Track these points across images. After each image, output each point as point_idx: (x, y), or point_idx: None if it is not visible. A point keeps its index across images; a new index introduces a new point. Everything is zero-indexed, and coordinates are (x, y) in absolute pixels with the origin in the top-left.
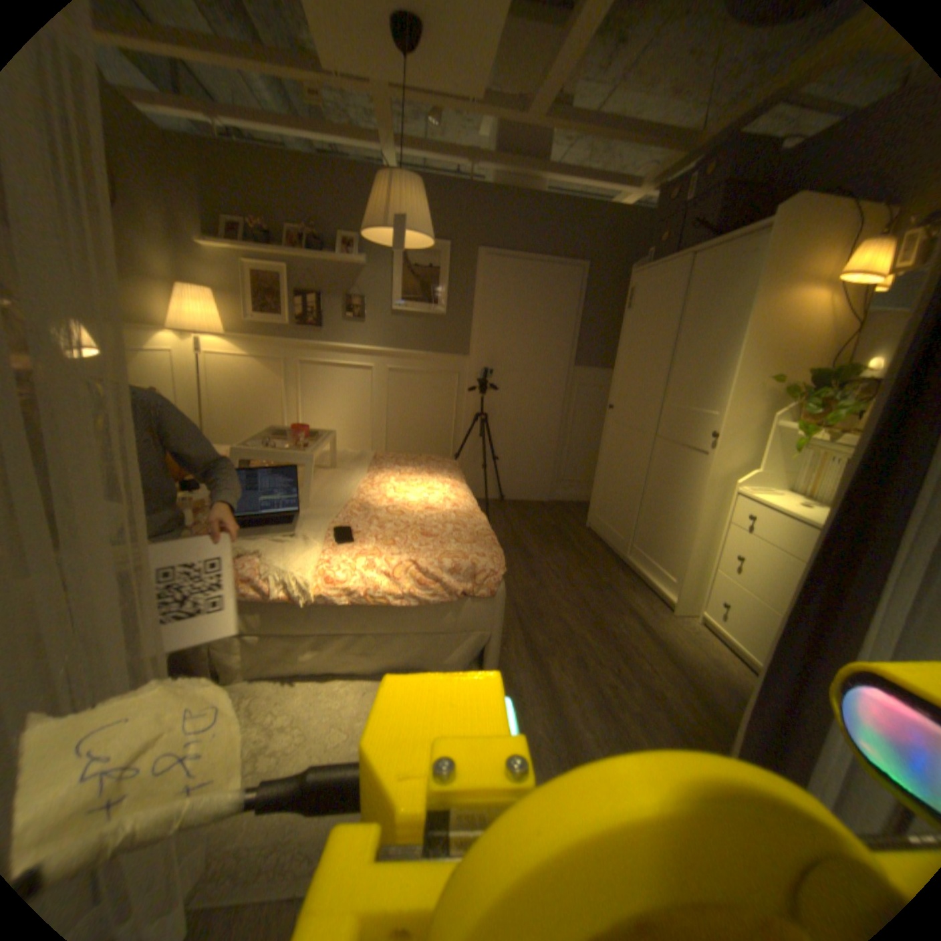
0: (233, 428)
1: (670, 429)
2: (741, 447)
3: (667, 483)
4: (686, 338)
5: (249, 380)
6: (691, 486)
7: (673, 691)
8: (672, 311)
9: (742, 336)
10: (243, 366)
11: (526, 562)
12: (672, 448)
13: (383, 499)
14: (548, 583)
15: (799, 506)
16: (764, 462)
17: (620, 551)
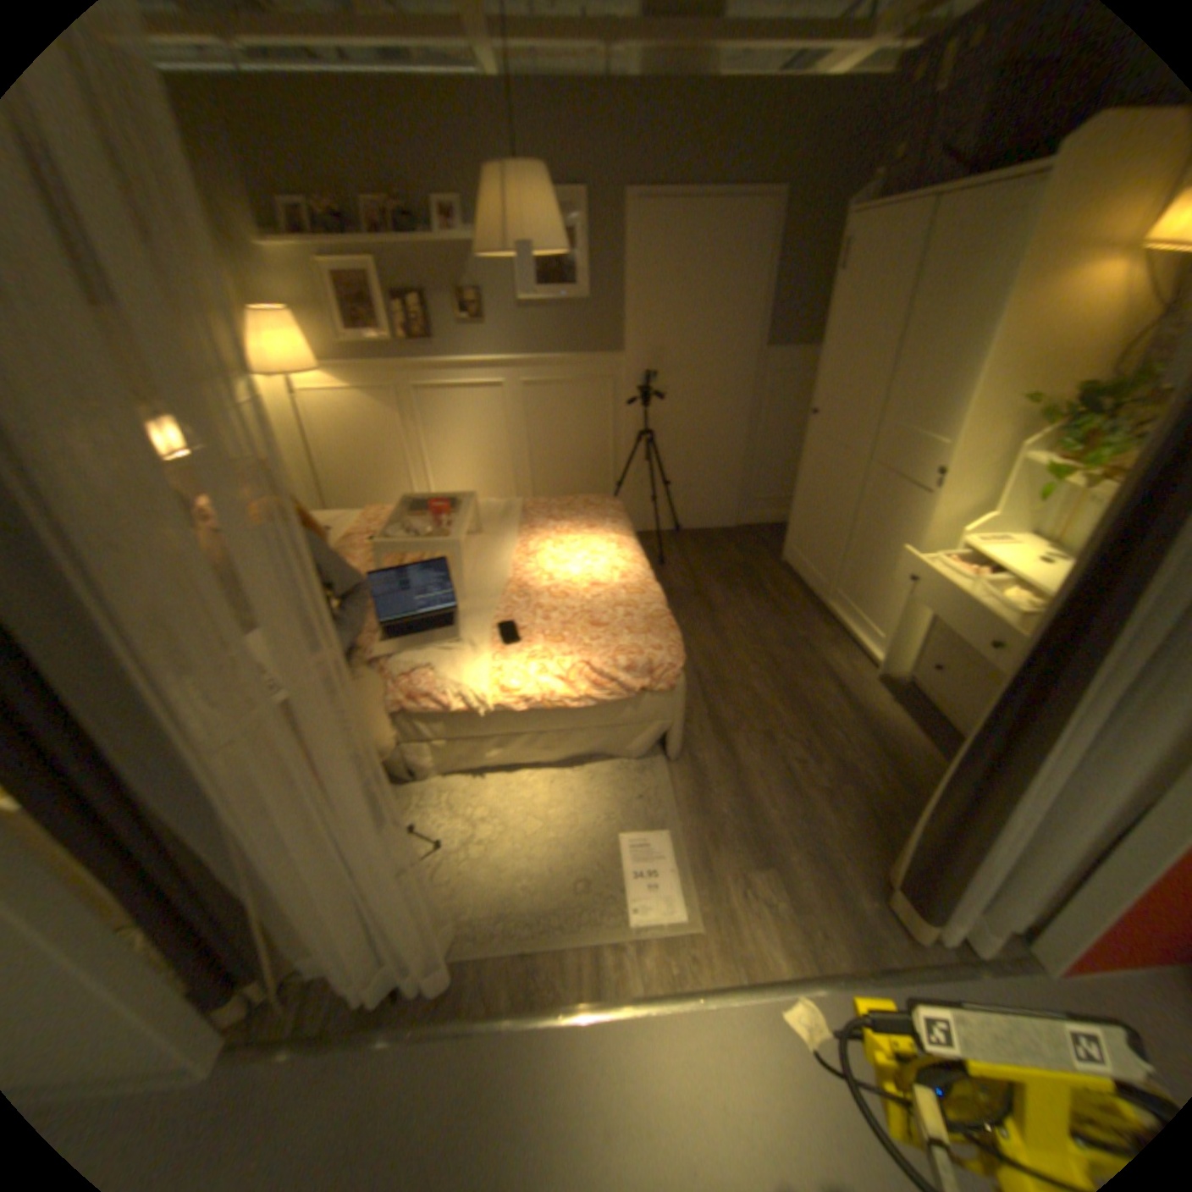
0: (355, 480)
1: (889, 453)
2: (974, 486)
3: (881, 521)
4: (917, 328)
5: (360, 420)
6: (910, 529)
7: (868, 762)
8: (901, 285)
9: (990, 339)
10: (350, 404)
11: (711, 619)
12: (890, 478)
13: (545, 578)
14: (736, 644)
15: (1036, 563)
16: (1002, 503)
17: (822, 595)
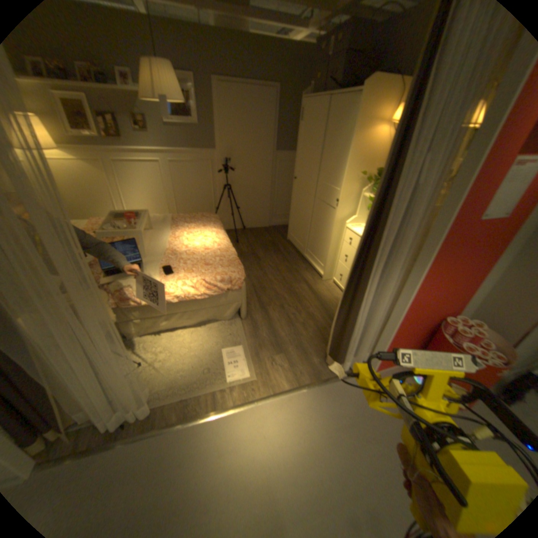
0: (82, 206)
1: (321, 194)
2: (348, 206)
3: (319, 221)
4: (327, 146)
5: (83, 176)
6: (329, 223)
7: (317, 312)
8: (321, 129)
9: (349, 151)
10: (77, 167)
11: (258, 264)
12: (321, 204)
13: (183, 247)
14: (268, 273)
15: None
16: (357, 212)
17: (301, 252)
